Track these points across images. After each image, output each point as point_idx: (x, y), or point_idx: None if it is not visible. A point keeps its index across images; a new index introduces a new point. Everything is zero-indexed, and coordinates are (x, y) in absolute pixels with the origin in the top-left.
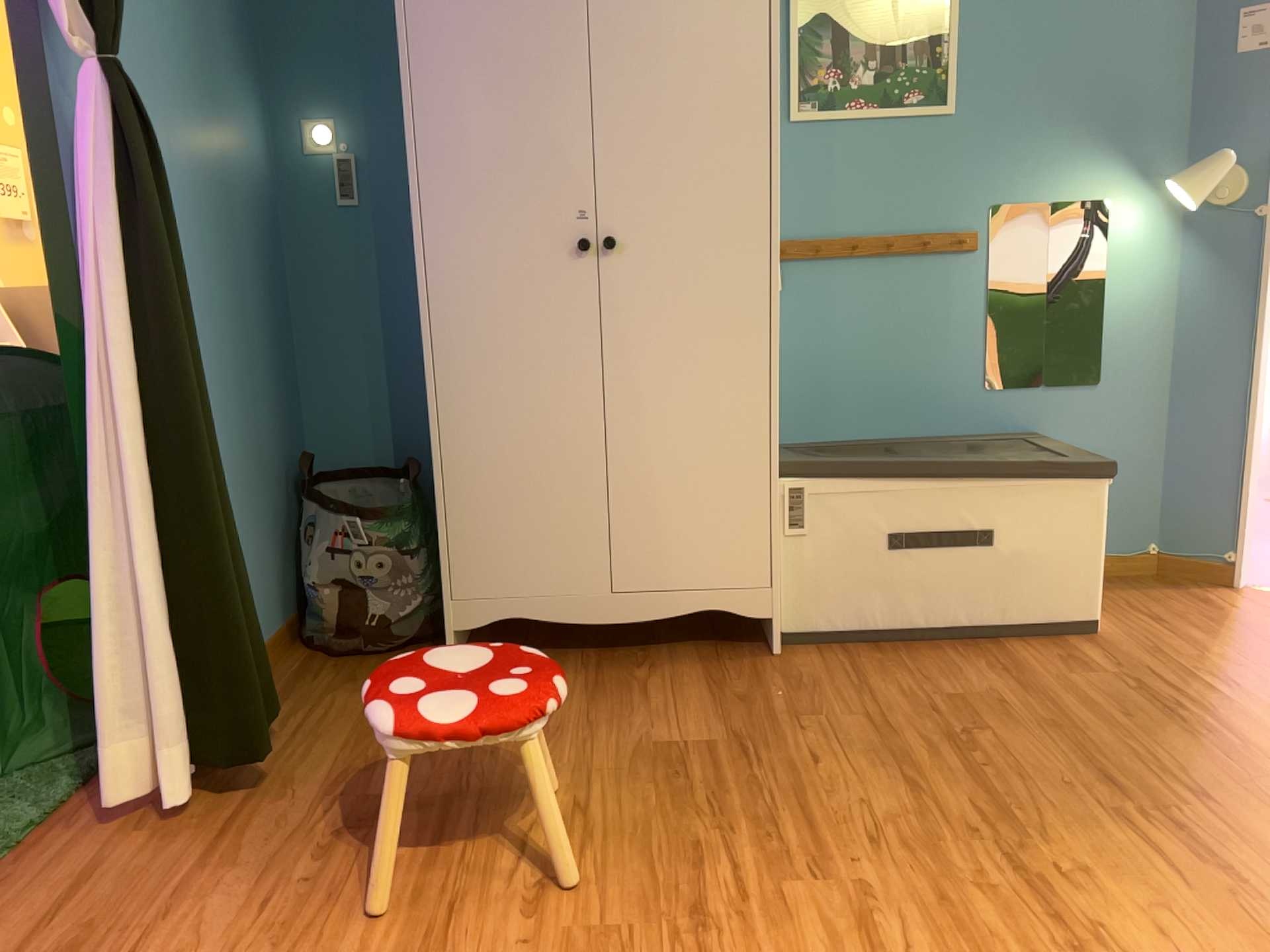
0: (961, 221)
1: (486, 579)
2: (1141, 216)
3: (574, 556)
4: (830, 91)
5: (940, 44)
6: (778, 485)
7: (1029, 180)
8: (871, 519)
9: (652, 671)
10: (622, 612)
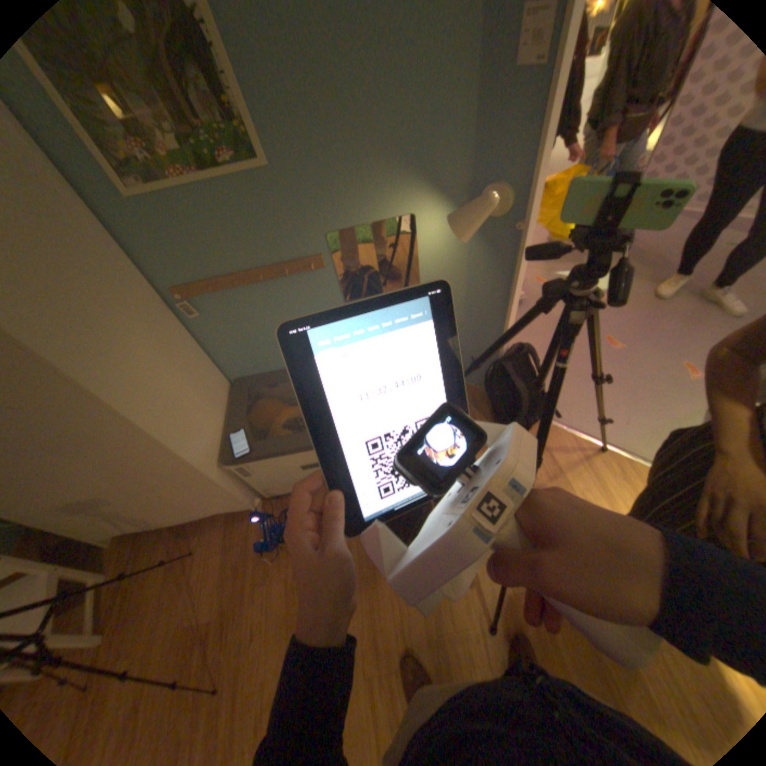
0: (309, 249)
1: (95, 531)
2: (440, 221)
3: (132, 518)
4: (144, 161)
5: (225, 92)
6: (223, 475)
7: (350, 210)
8: (286, 468)
9: (202, 542)
10: (176, 522)
